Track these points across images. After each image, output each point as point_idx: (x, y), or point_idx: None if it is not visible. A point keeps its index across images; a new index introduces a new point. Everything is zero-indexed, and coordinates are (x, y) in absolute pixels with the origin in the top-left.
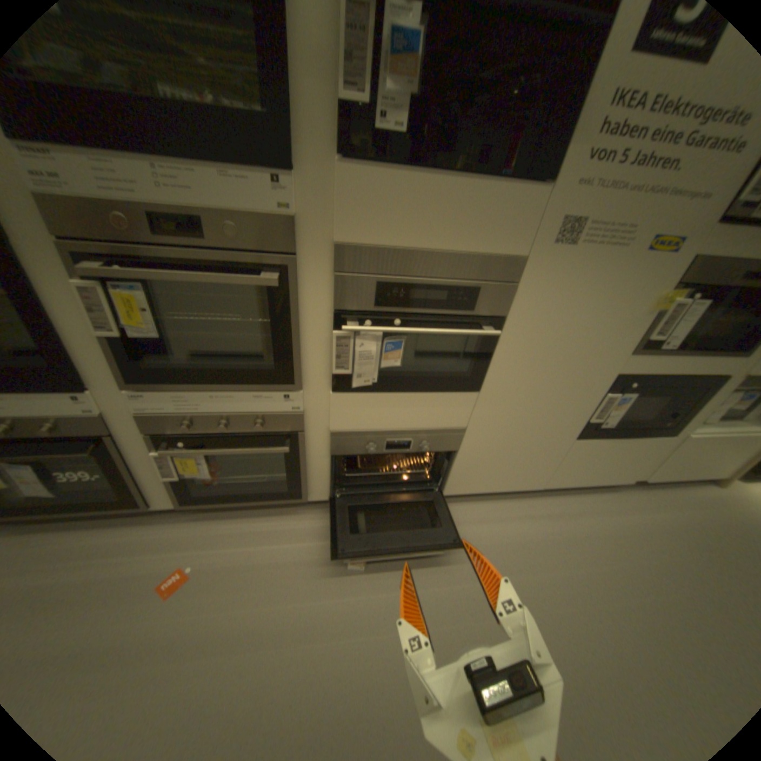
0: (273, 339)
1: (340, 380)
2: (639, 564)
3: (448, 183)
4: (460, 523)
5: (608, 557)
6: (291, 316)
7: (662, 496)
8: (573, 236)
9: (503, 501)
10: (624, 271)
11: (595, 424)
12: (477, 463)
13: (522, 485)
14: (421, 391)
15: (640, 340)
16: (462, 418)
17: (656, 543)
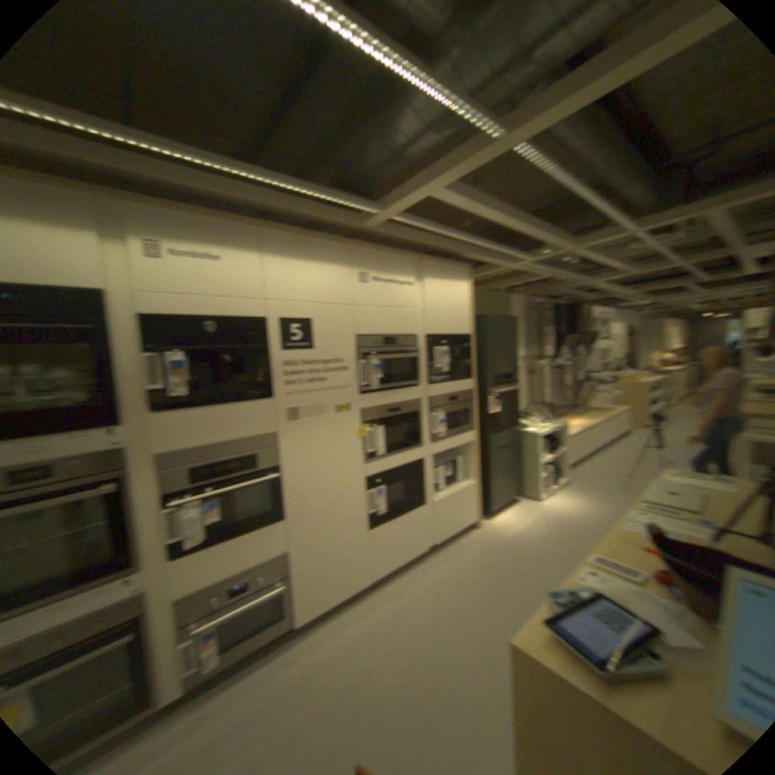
0: (104, 538)
1: (169, 550)
2: (442, 600)
3: (214, 411)
4: (314, 647)
5: (424, 607)
6: (120, 512)
7: (447, 551)
8: (292, 417)
9: (346, 611)
10: (328, 425)
11: (370, 515)
12: (307, 581)
13: (351, 587)
14: (238, 535)
15: (360, 455)
16: (278, 546)
17: (449, 581)
